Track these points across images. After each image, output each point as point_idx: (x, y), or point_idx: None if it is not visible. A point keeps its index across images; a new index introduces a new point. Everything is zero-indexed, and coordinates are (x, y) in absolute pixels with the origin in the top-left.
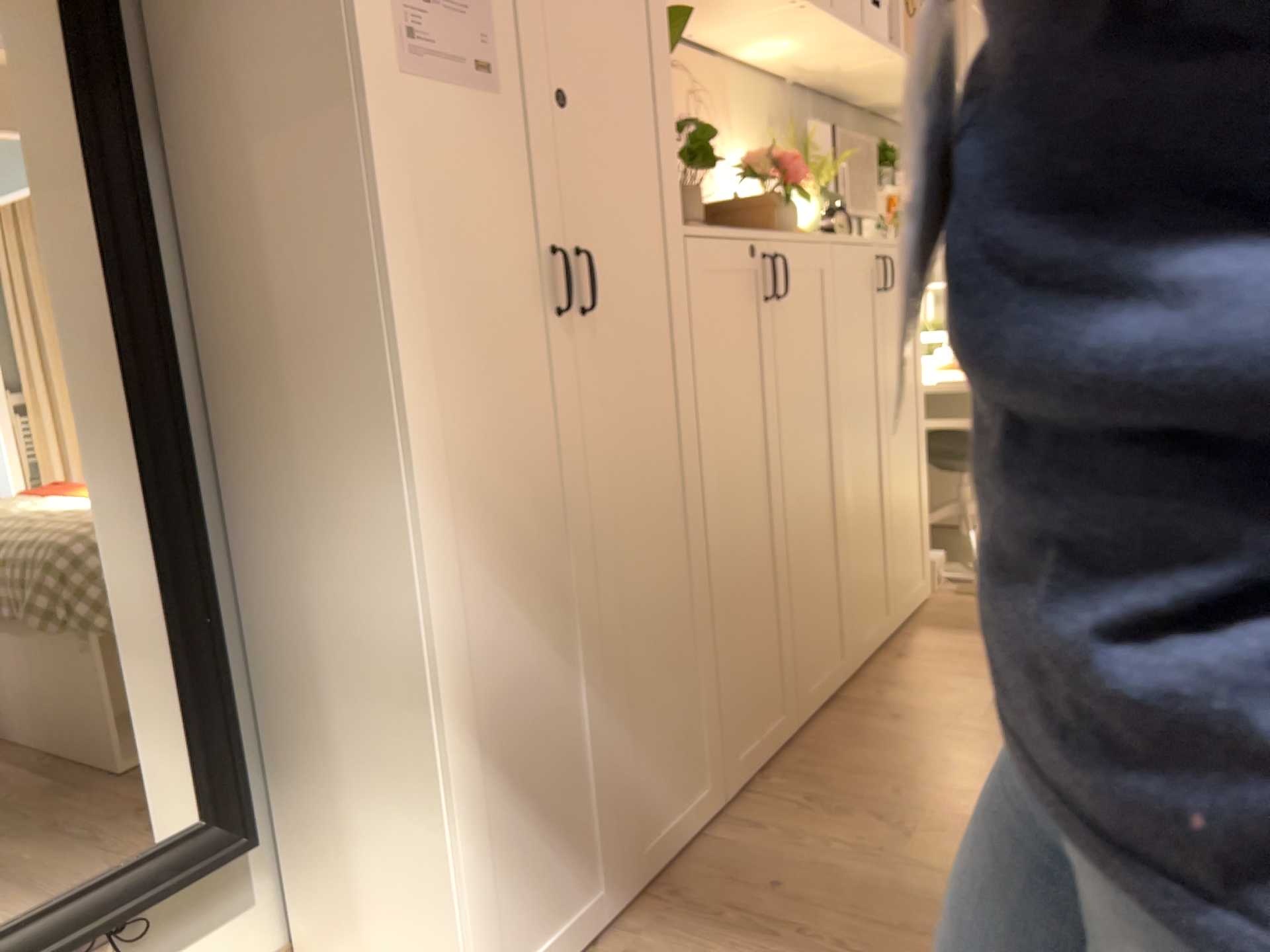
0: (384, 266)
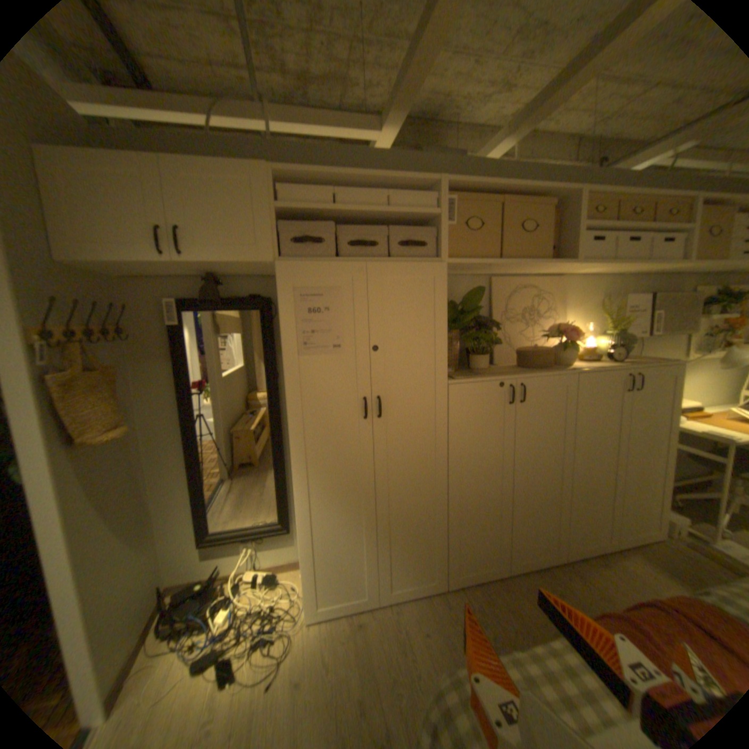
0: (293, 411)
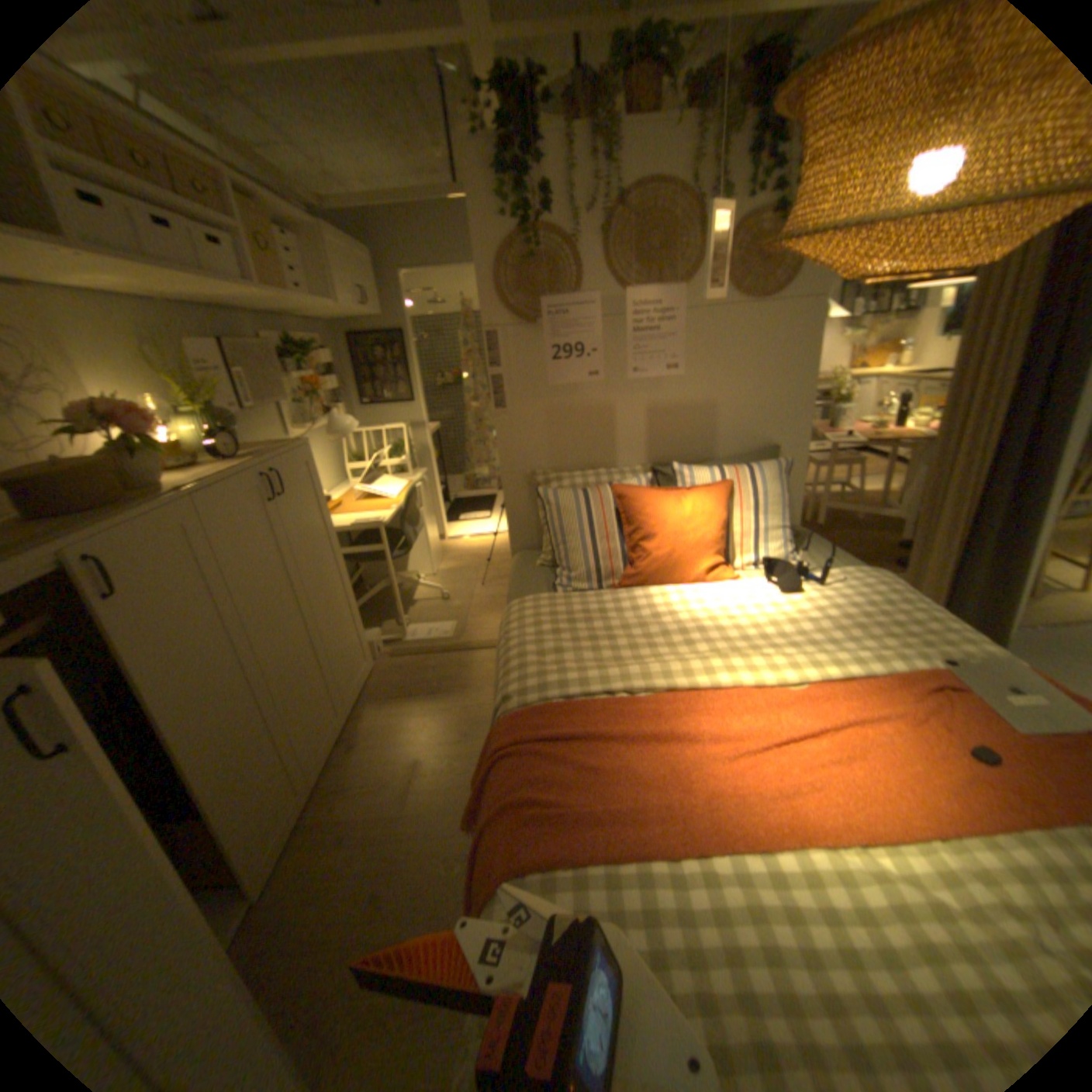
0: None
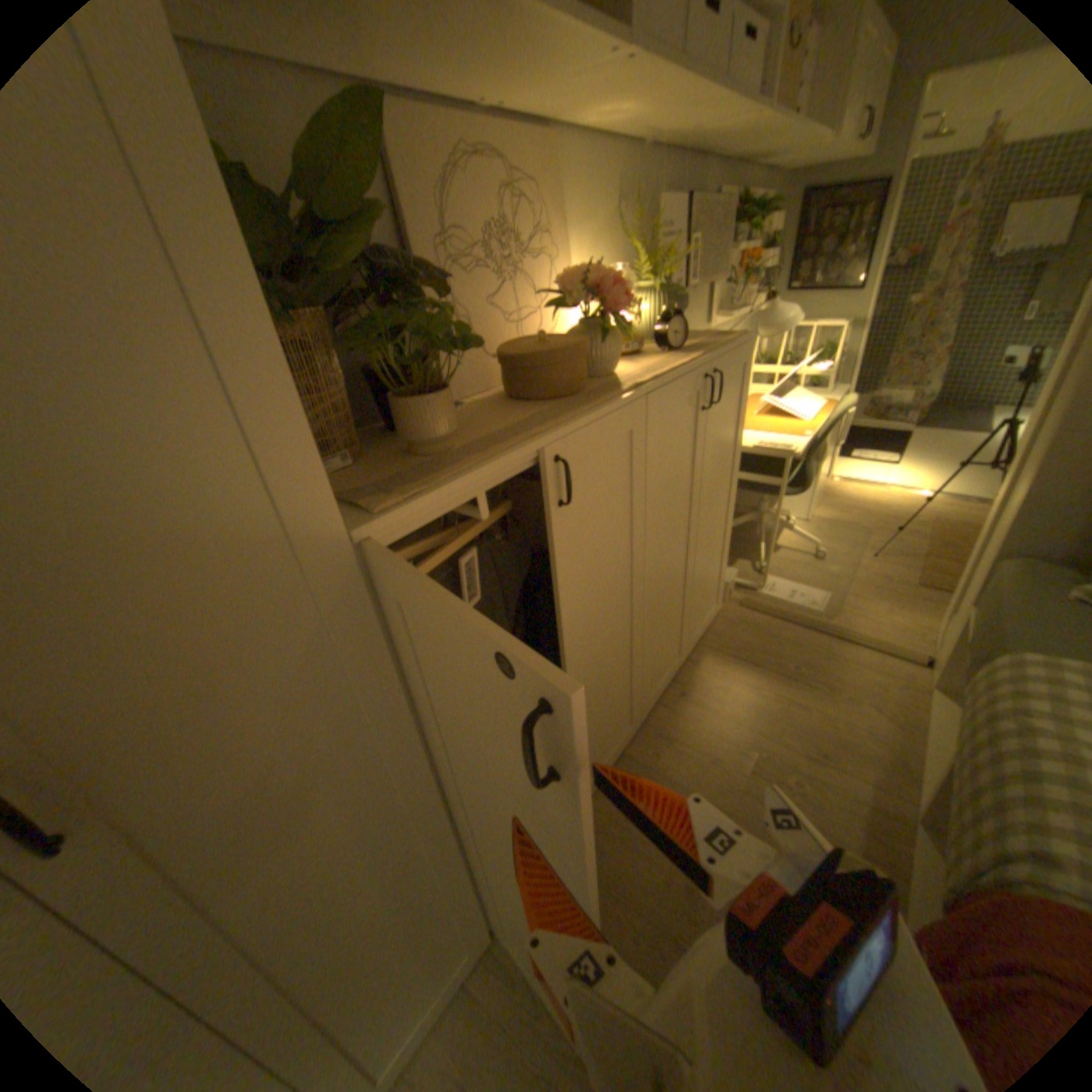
0: None
